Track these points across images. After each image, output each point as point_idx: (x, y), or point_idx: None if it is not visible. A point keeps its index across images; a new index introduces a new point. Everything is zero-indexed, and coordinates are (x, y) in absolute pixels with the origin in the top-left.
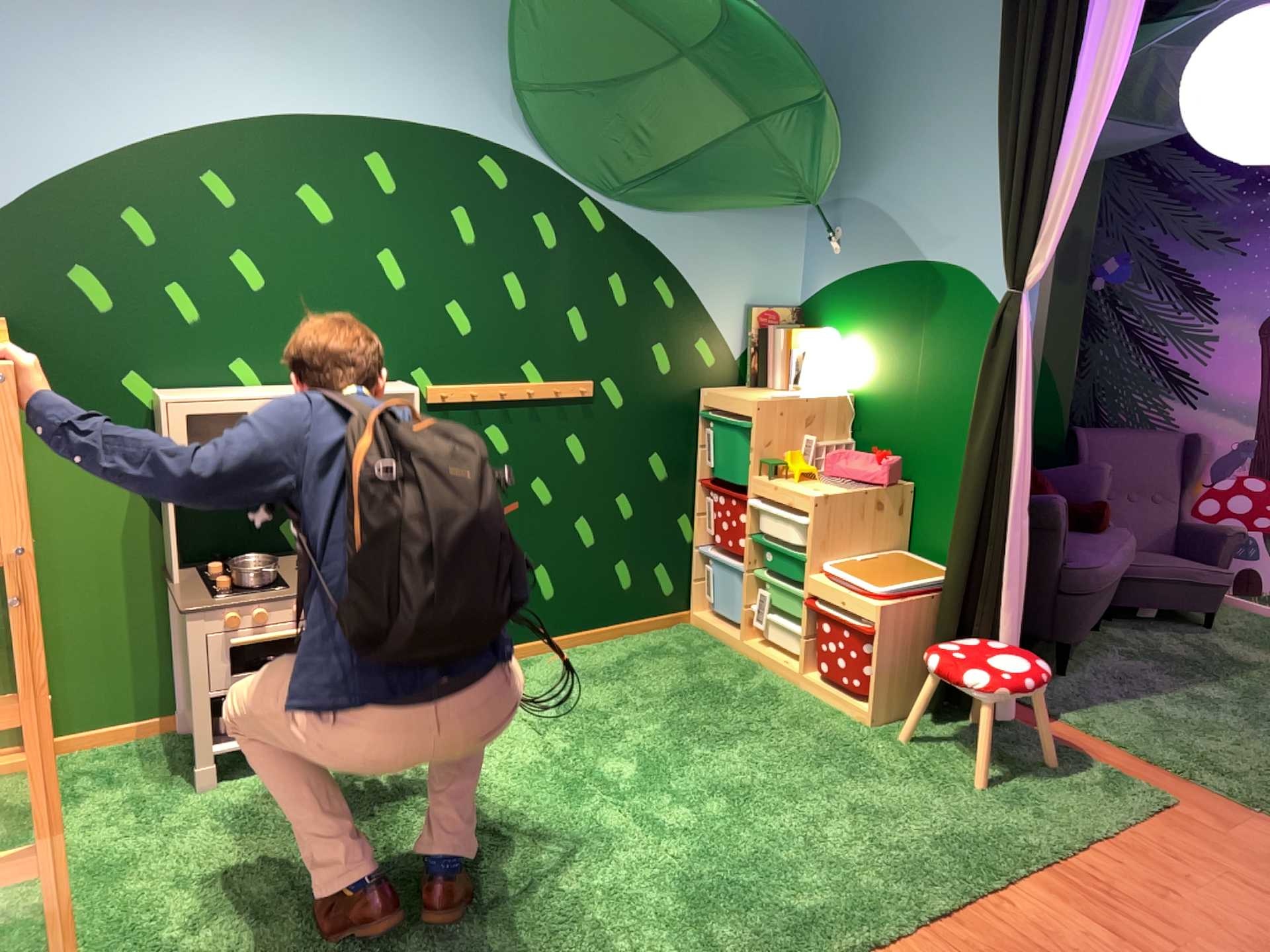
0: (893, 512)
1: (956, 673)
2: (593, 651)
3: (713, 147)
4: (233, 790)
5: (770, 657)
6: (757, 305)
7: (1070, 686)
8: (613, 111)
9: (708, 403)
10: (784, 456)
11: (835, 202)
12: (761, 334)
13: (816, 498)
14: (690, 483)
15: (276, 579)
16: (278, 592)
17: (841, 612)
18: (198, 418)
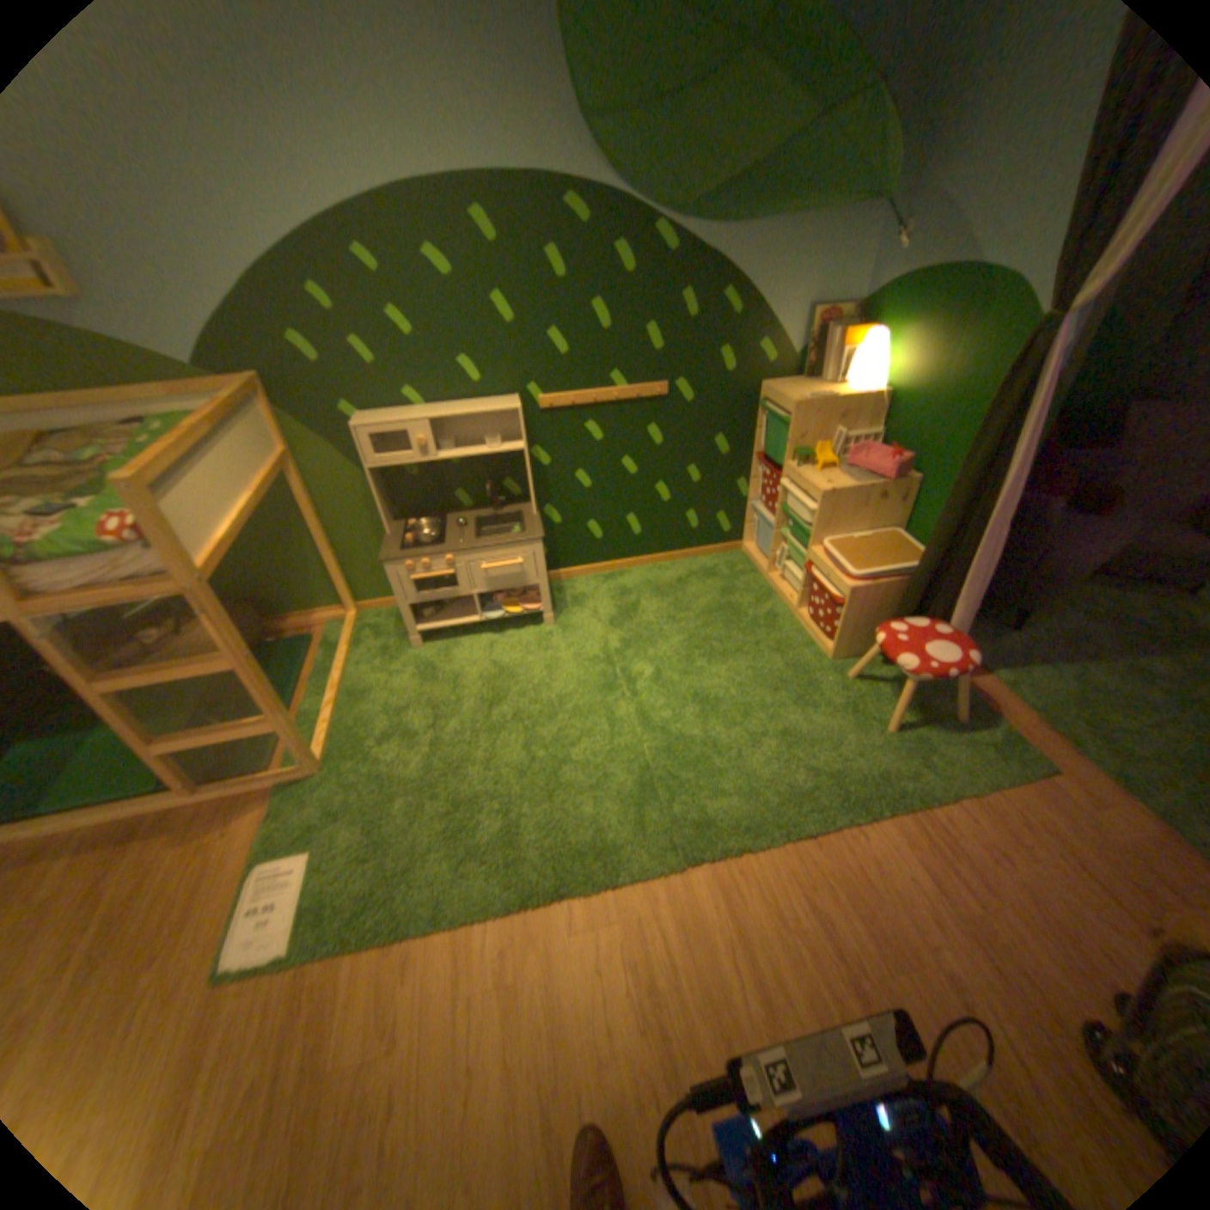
0: (902, 502)
1: (897, 663)
2: (665, 571)
3: (787, 142)
4: (424, 655)
5: (782, 594)
6: (825, 302)
7: (1027, 651)
8: (679, 118)
9: (766, 396)
10: (818, 447)
11: (918, 187)
12: (824, 331)
13: (827, 494)
14: (748, 457)
15: (432, 541)
16: (430, 552)
17: (830, 583)
18: (369, 438)
